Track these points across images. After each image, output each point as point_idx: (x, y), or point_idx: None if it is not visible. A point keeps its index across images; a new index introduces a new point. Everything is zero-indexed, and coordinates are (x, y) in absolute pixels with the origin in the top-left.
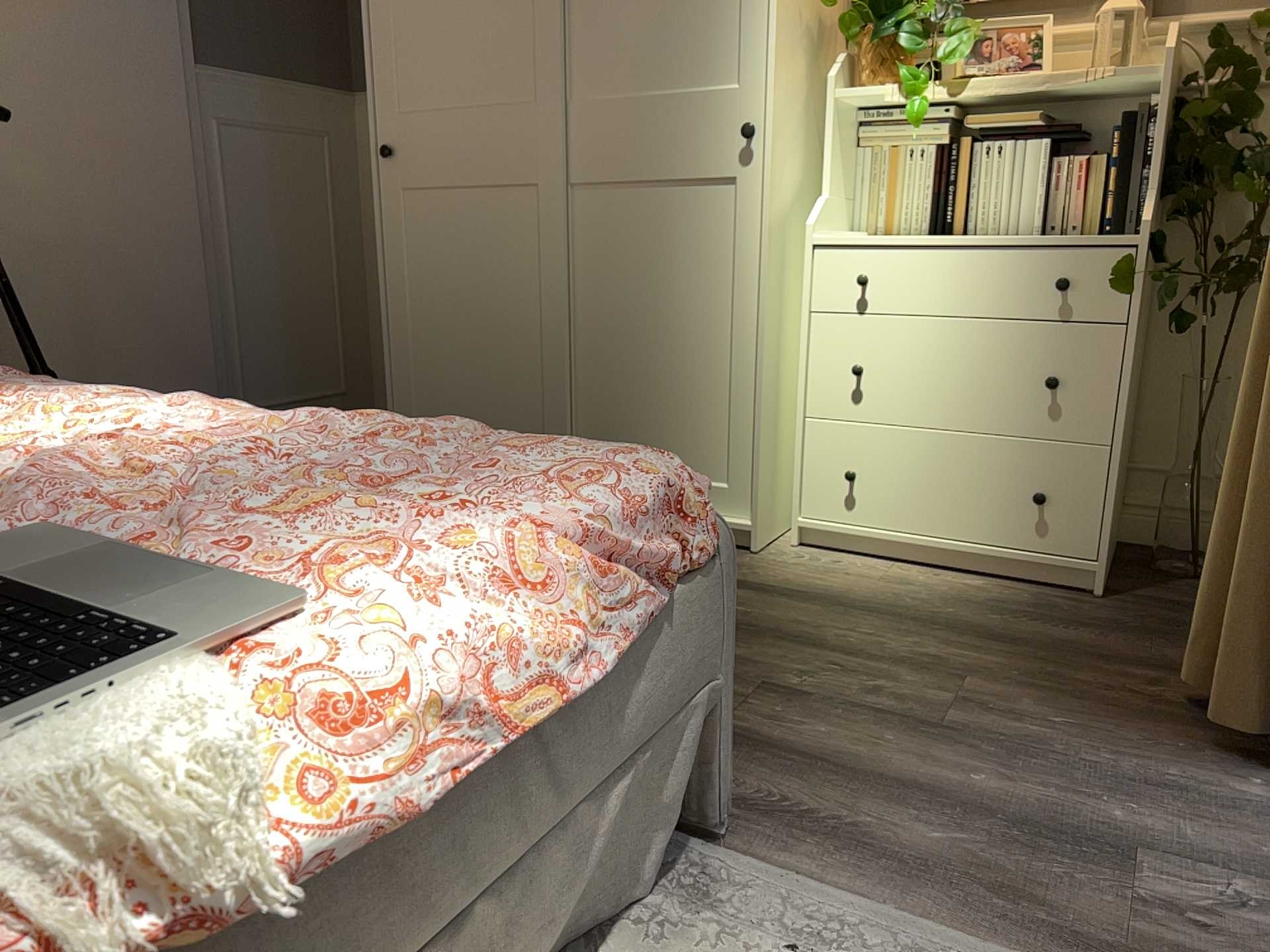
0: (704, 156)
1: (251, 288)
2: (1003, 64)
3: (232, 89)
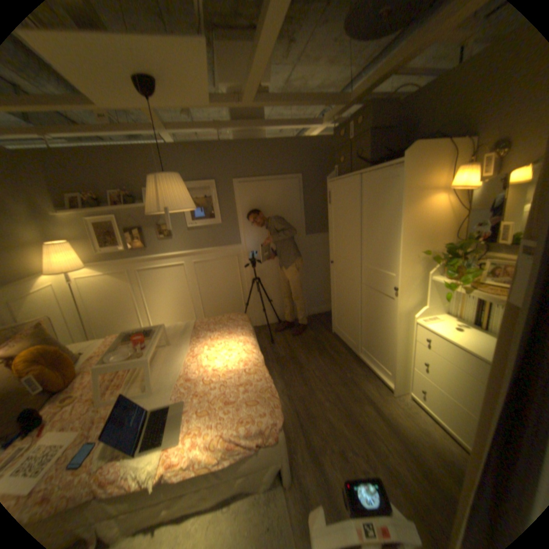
0: (388, 290)
1: (315, 278)
2: (503, 280)
3: (313, 238)
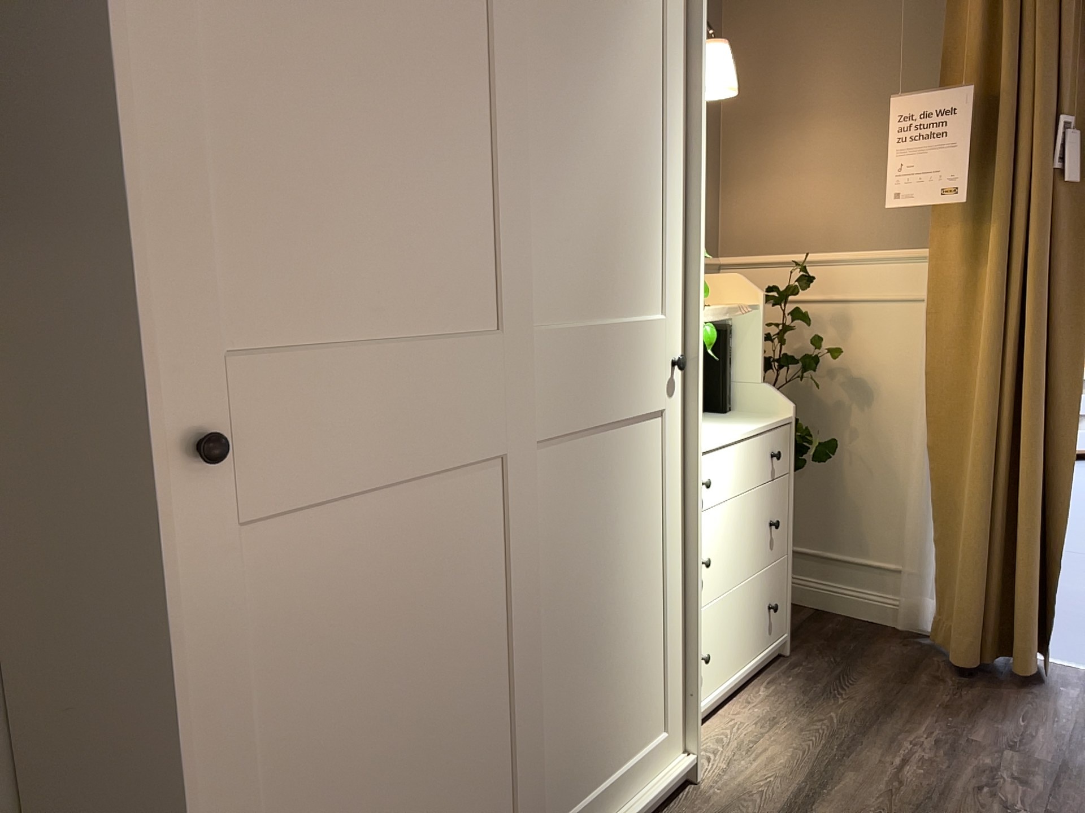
0: (641, 391)
1: None
2: None
3: None
